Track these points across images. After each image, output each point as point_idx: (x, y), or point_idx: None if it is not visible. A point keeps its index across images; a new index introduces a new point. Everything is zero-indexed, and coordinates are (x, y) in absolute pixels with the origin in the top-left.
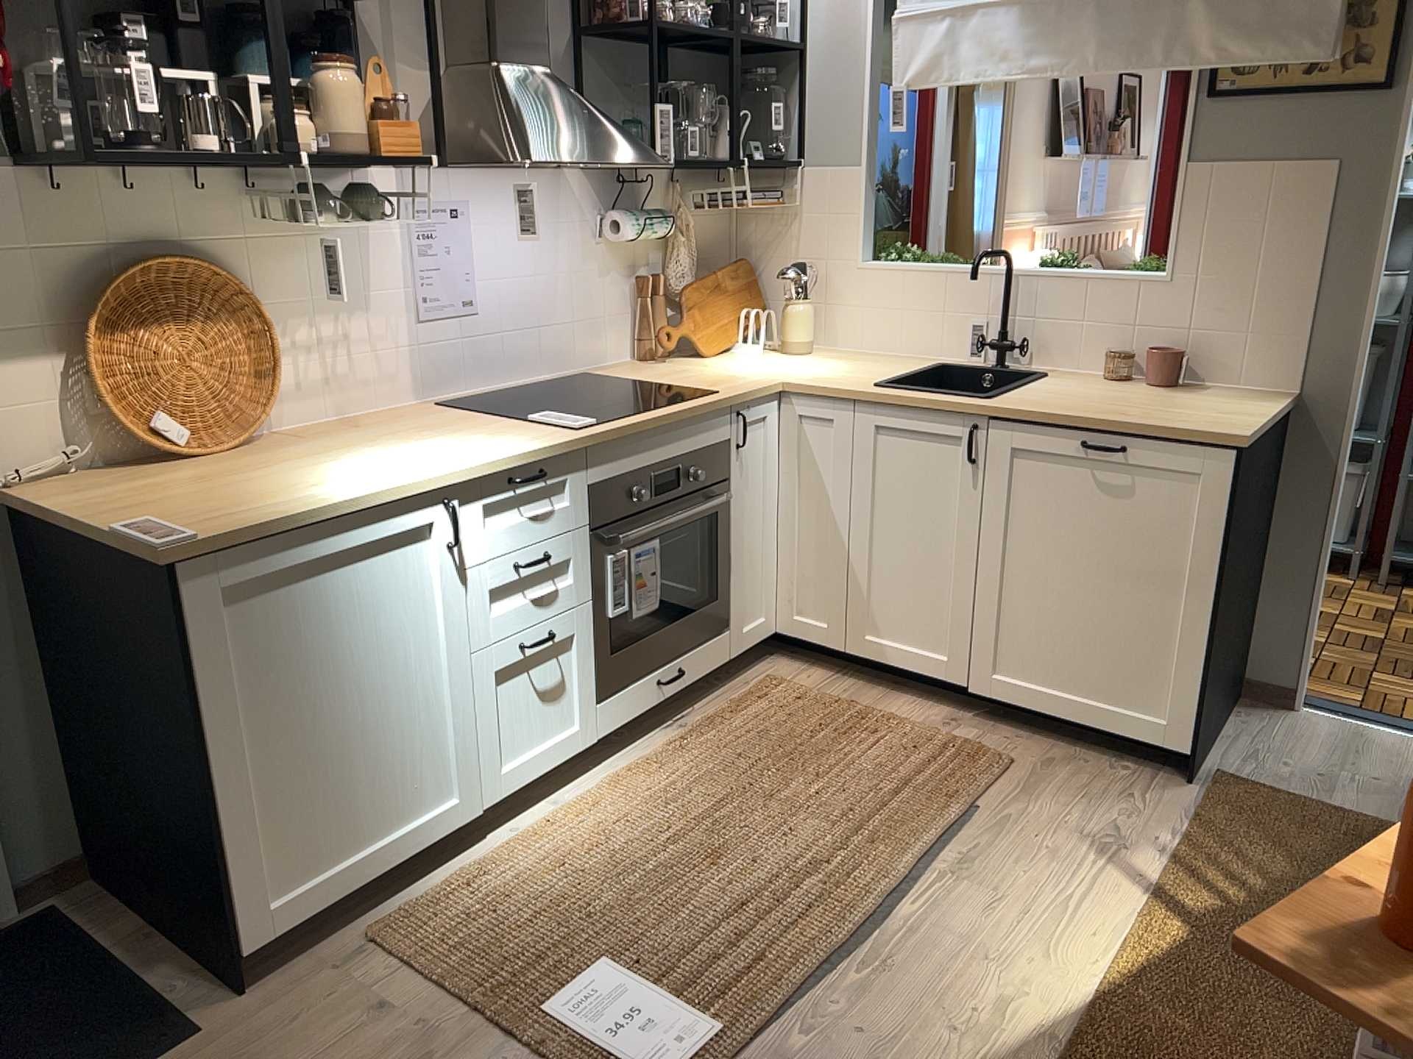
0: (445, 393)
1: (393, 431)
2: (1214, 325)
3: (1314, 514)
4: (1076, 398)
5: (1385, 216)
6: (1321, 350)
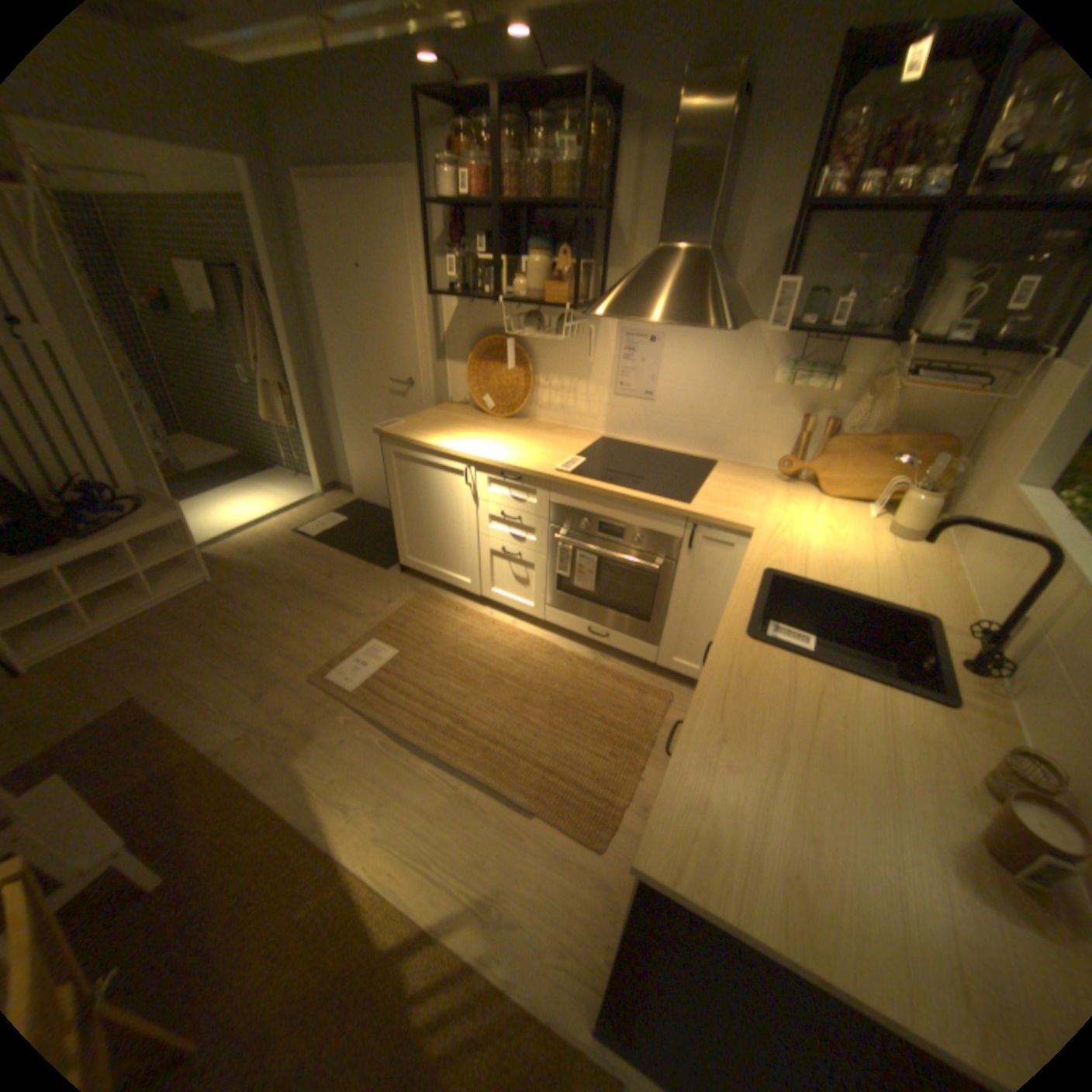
0: (622, 435)
1: (545, 436)
2: None
3: None
4: (795, 712)
5: None
6: None
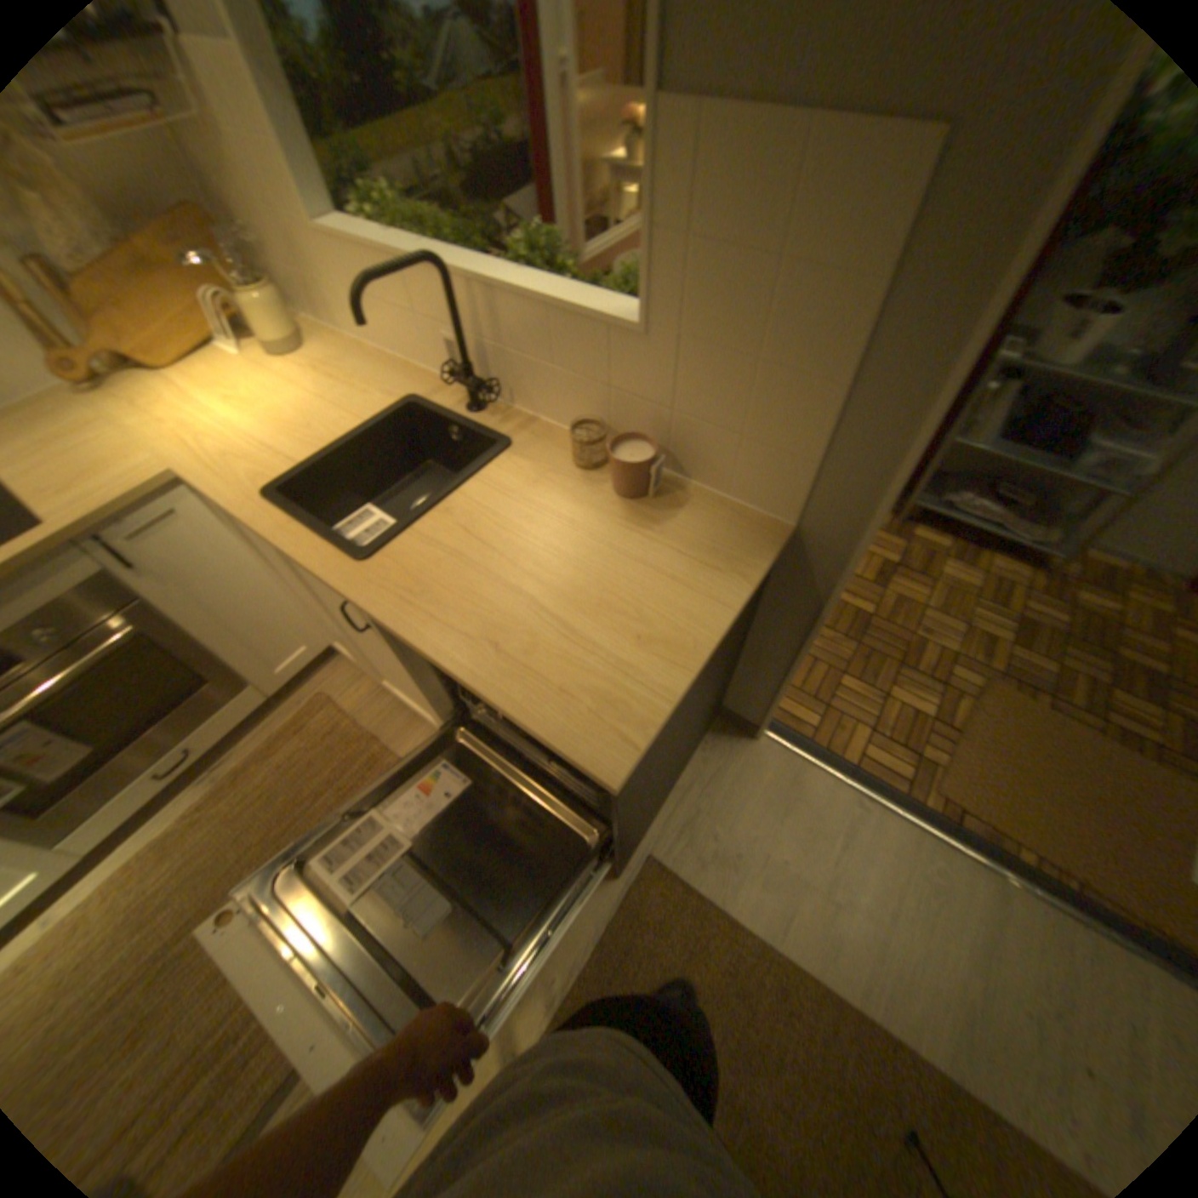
0: None
1: None
2: (698, 416)
3: (788, 636)
4: (475, 563)
5: (996, 297)
6: (827, 488)
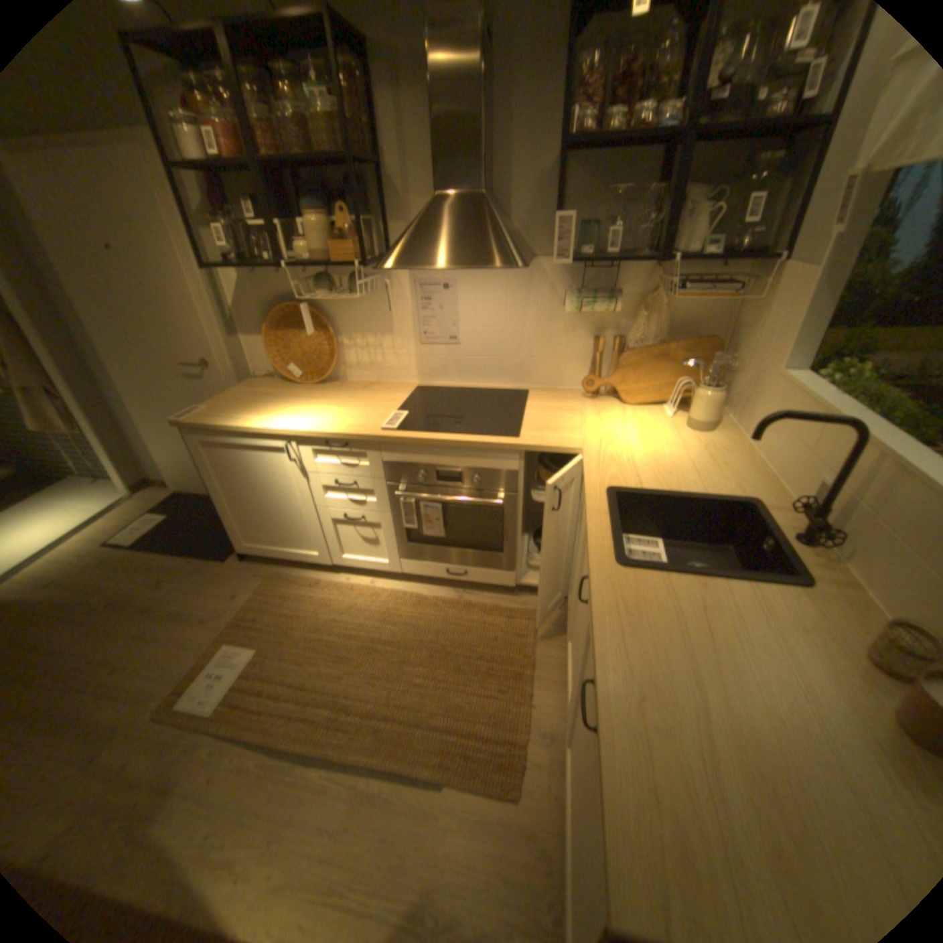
0: (436, 381)
1: (362, 395)
2: None
3: None
4: (690, 636)
5: None
6: None
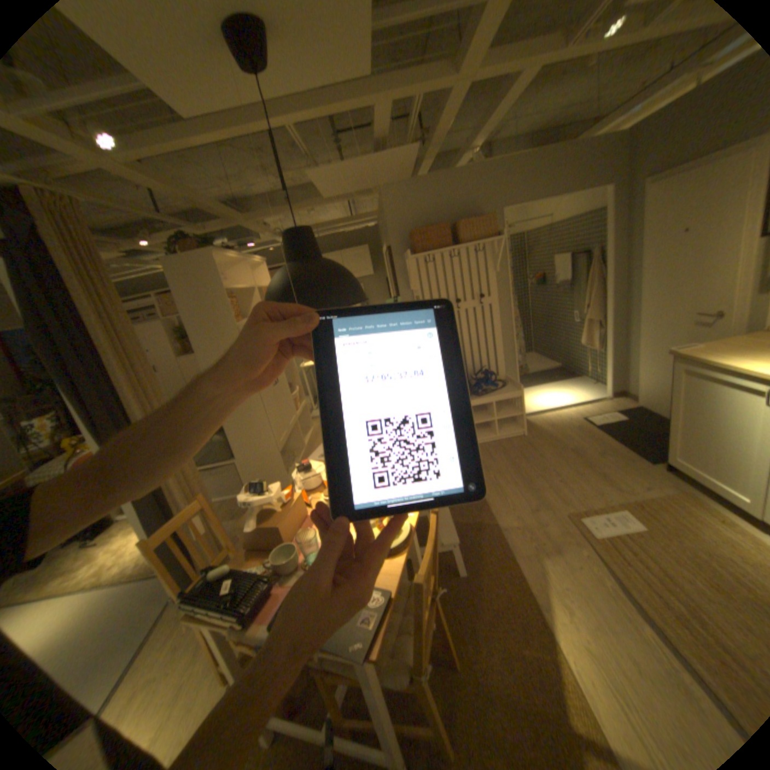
0: None
1: None
2: None
3: None
4: None
5: None
6: None
